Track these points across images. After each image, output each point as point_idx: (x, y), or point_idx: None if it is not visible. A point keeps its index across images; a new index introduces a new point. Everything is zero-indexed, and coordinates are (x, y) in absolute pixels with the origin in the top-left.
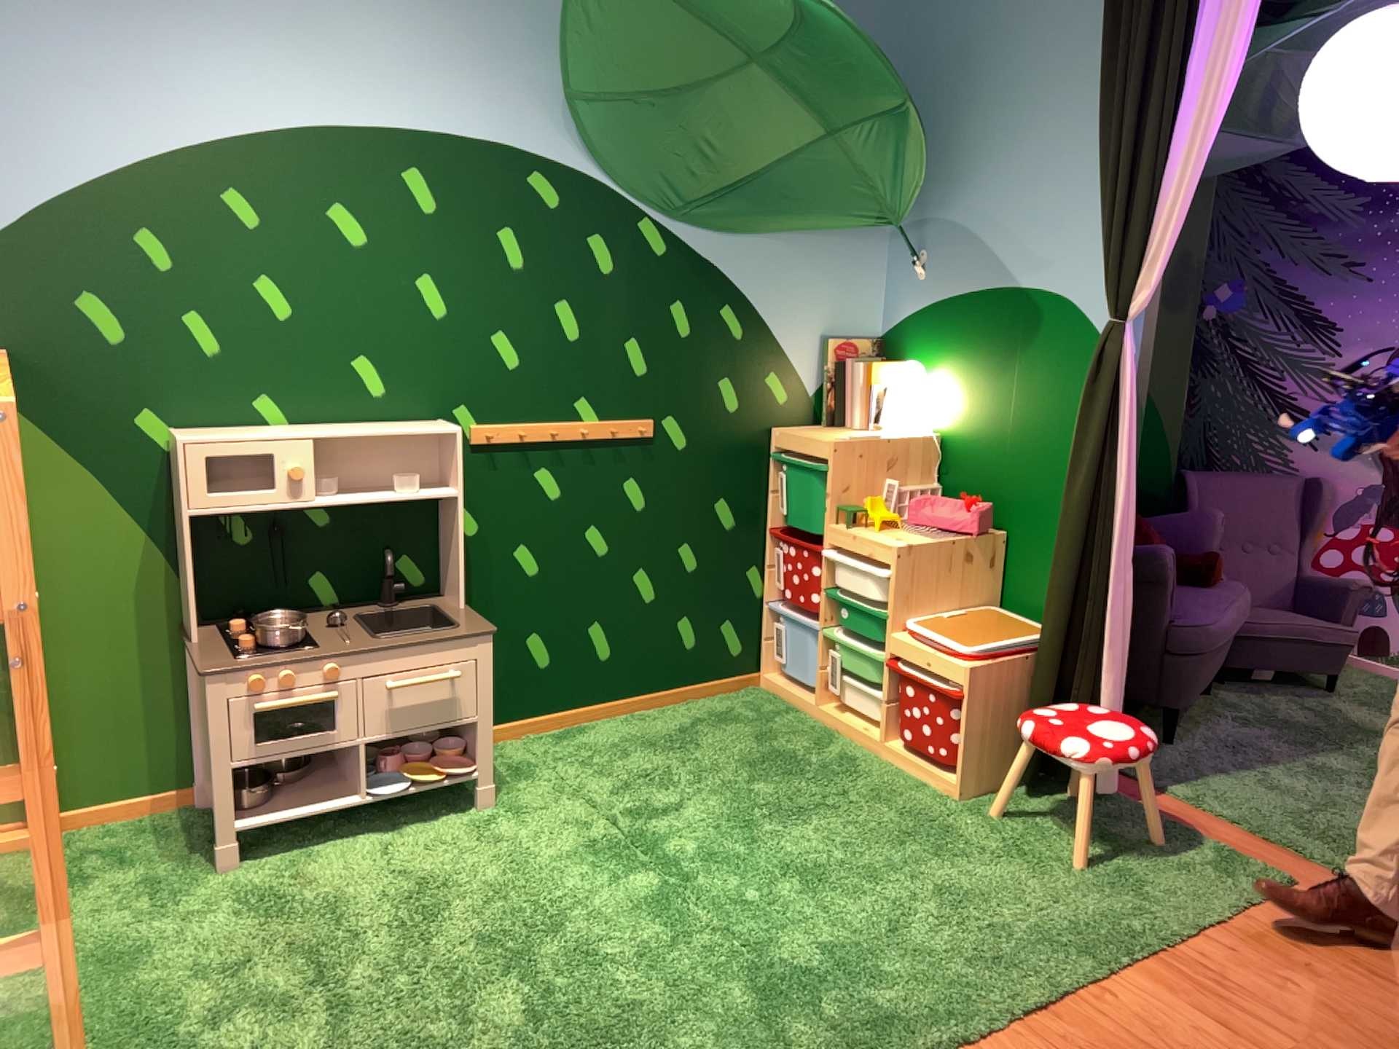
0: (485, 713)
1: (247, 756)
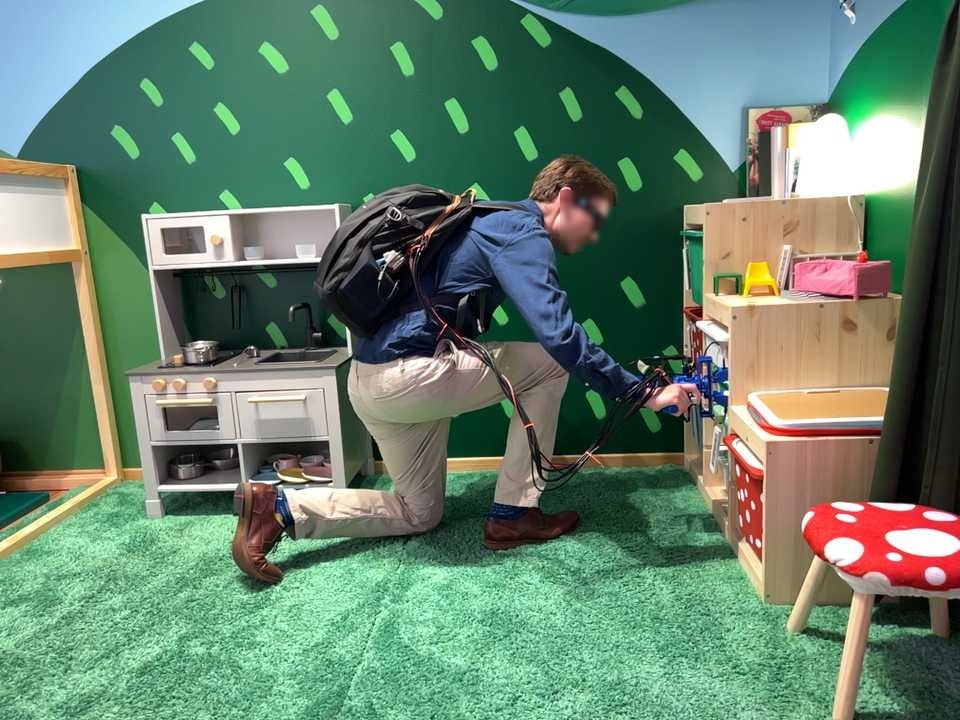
0: (330, 438)
1: (153, 441)
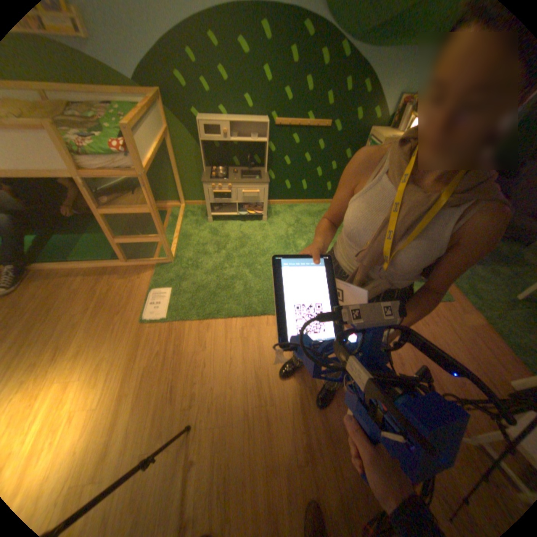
0: (264, 202)
1: (210, 202)
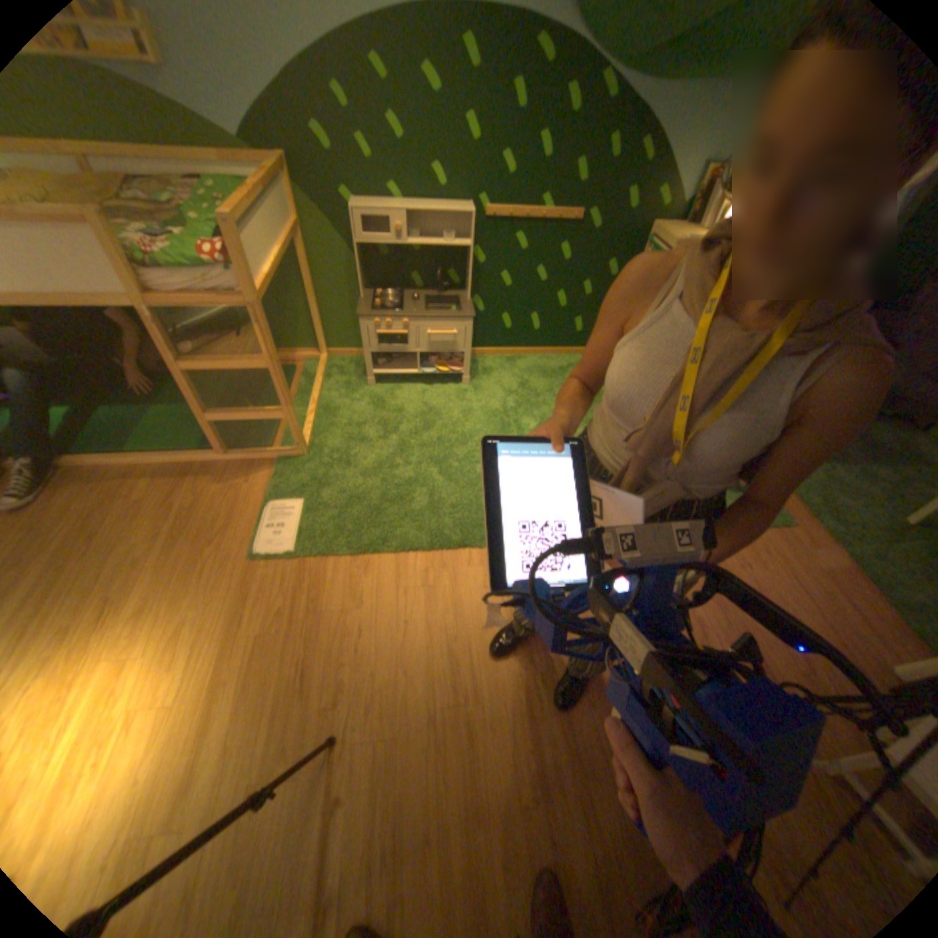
0: (465, 352)
1: (371, 351)
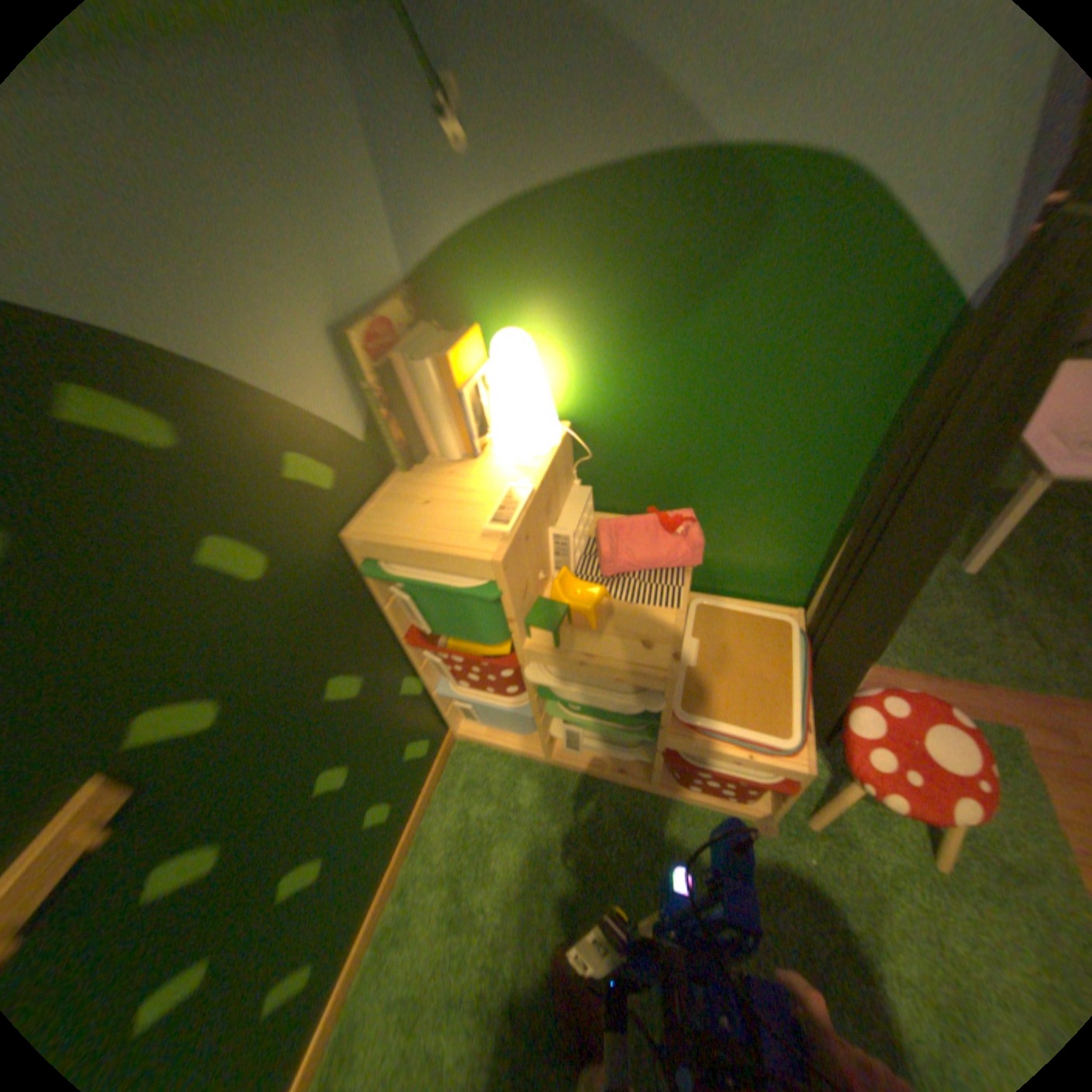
0: None
1: None
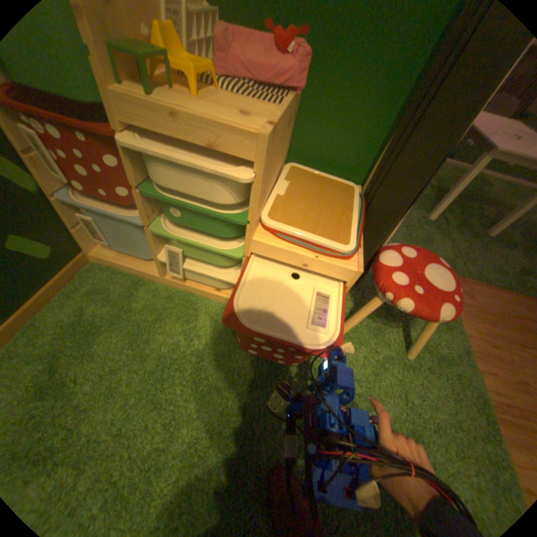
0: None
1: None
